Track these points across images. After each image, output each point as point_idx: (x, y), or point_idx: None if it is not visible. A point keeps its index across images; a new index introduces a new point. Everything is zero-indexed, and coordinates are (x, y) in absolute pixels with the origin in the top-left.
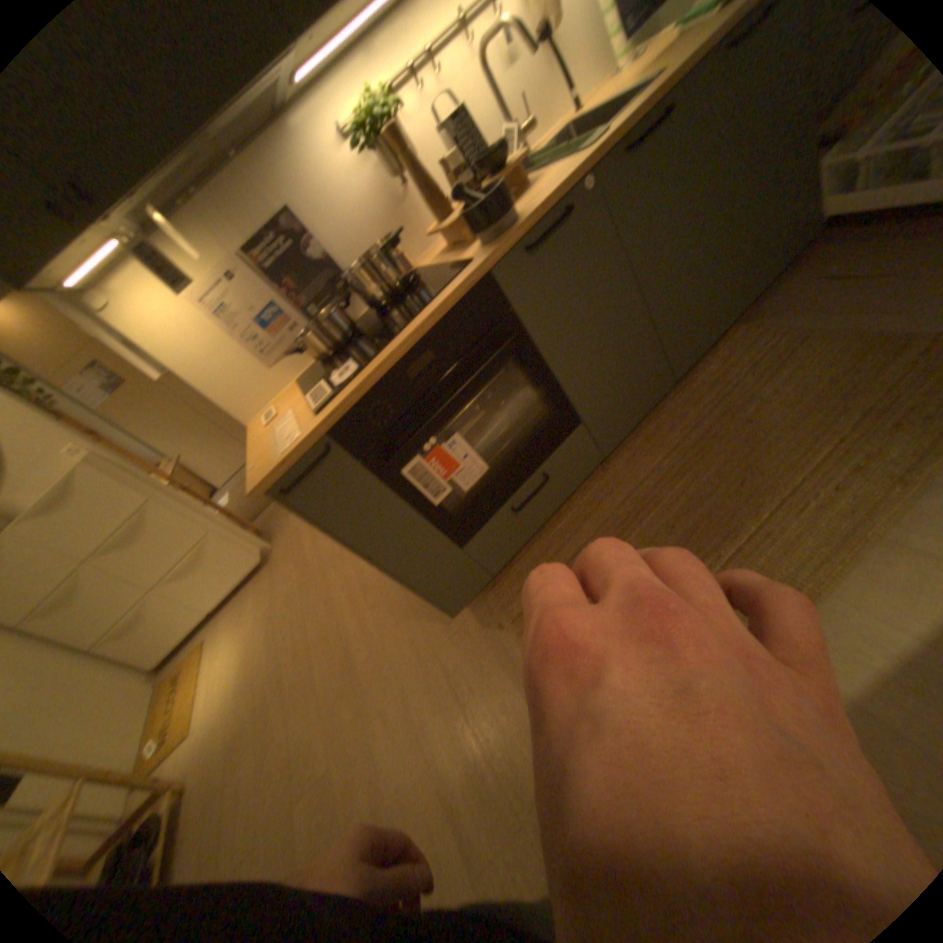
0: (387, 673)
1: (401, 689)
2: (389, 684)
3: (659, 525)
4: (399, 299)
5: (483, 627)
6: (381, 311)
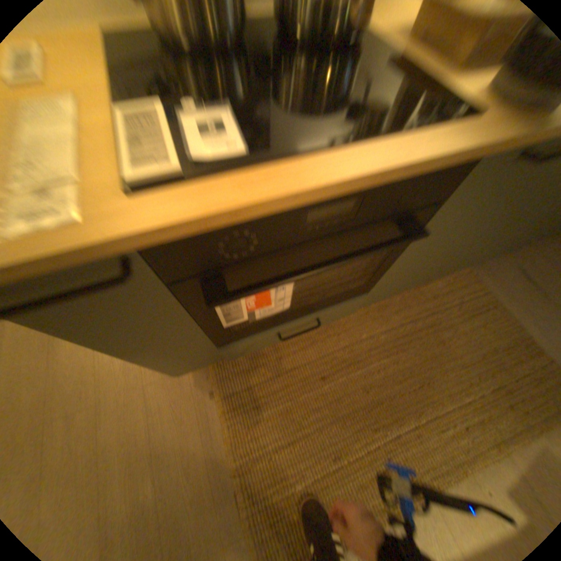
0: (88, 381)
1: (96, 405)
2: (85, 394)
3: (359, 386)
4: (326, 56)
5: (196, 389)
6: (284, 44)
